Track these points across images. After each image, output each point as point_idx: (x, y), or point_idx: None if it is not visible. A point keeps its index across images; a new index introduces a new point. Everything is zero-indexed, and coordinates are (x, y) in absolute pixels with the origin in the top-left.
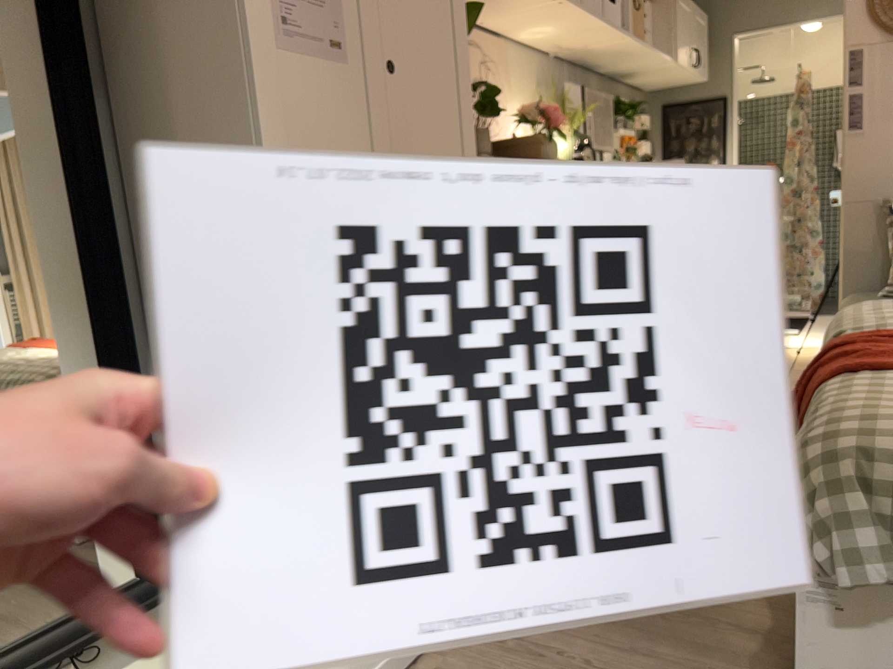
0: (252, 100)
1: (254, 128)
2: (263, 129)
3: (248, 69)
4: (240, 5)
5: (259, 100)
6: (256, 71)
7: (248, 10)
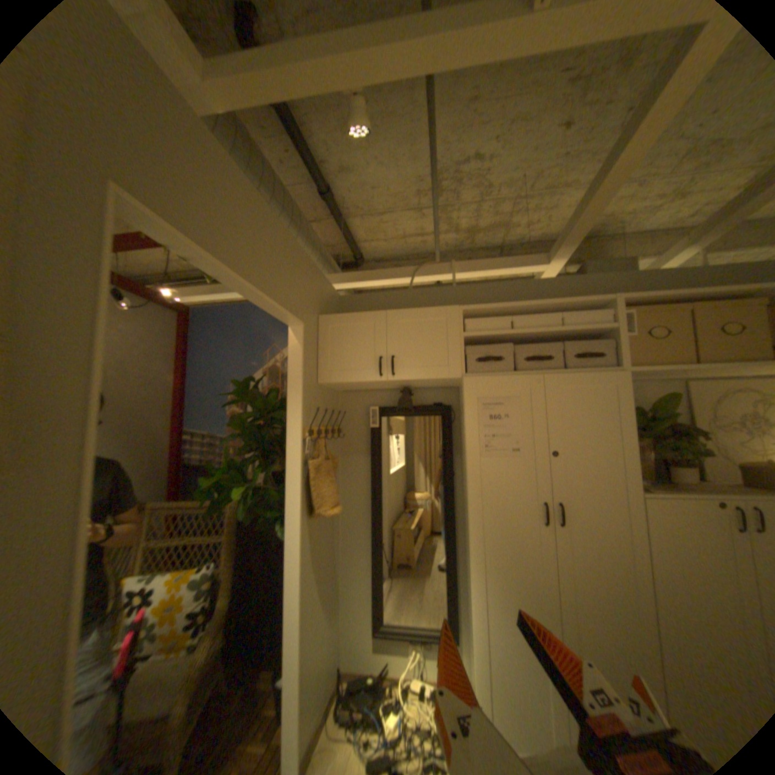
0: (467, 479)
1: (467, 489)
2: (472, 489)
3: (467, 469)
4: (466, 448)
5: (471, 479)
6: (471, 468)
7: (470, 448)
